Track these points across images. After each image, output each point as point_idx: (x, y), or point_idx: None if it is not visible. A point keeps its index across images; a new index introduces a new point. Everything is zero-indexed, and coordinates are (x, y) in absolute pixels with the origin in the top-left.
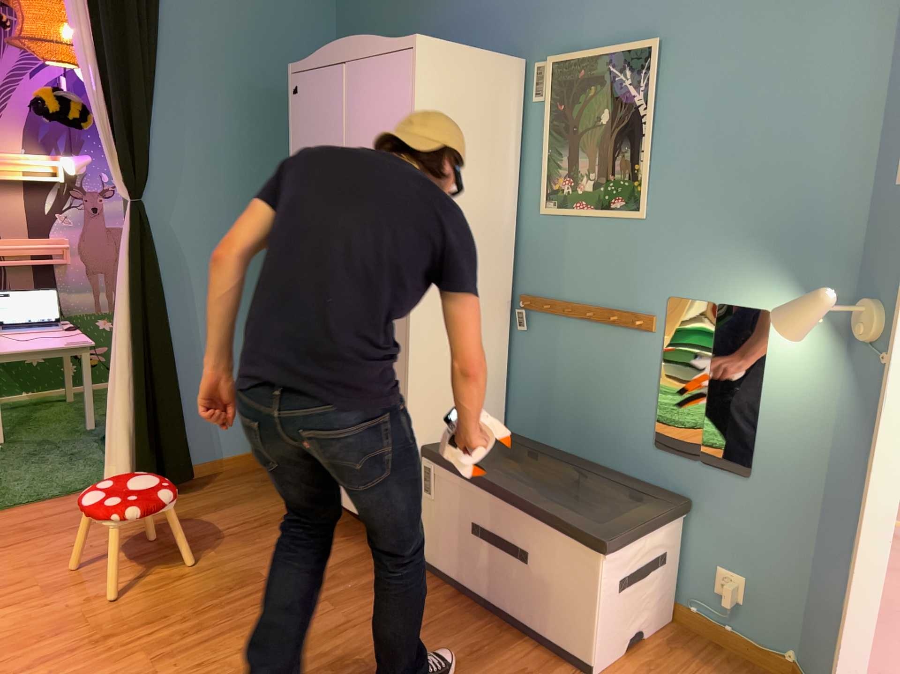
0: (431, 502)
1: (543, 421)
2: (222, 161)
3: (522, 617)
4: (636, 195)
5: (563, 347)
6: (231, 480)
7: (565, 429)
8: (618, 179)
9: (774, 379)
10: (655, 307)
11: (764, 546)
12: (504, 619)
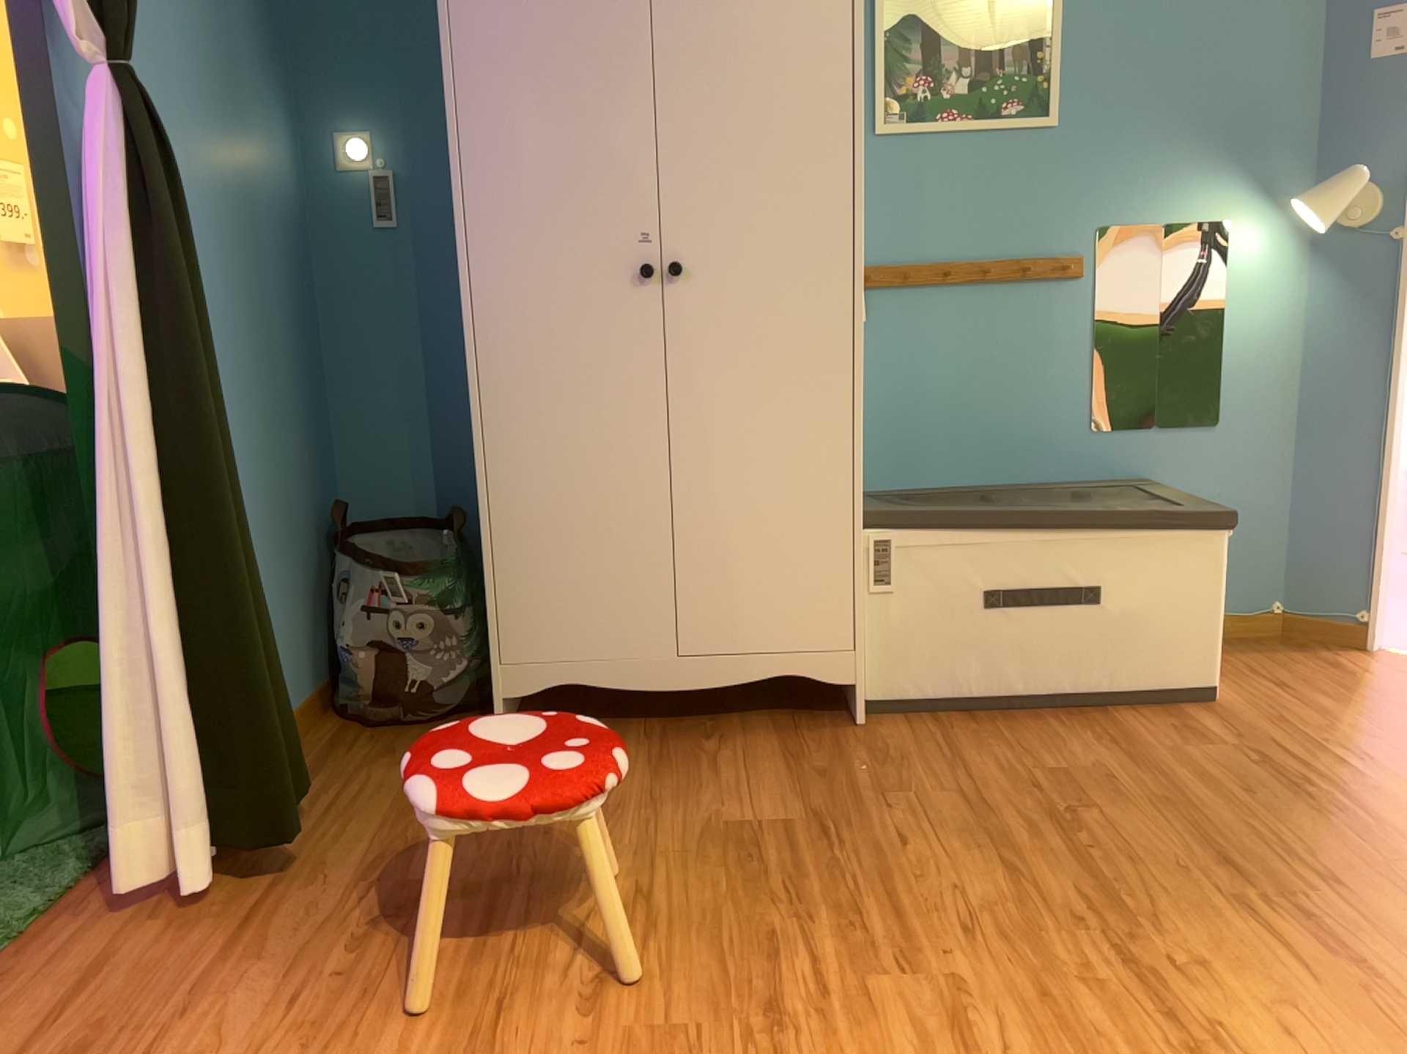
0: (896, 590)
1: (904, 454)
2: (176, 19)
3: (1093, 681)
4: (1040, 94)
5: (933, 334)
6: (326, 768)
7: (946, 452)
8: (1010, 73)
9: (1238, 301)
10: (1079, 245)
11: (1238, 500)
12: (1060, 703)
